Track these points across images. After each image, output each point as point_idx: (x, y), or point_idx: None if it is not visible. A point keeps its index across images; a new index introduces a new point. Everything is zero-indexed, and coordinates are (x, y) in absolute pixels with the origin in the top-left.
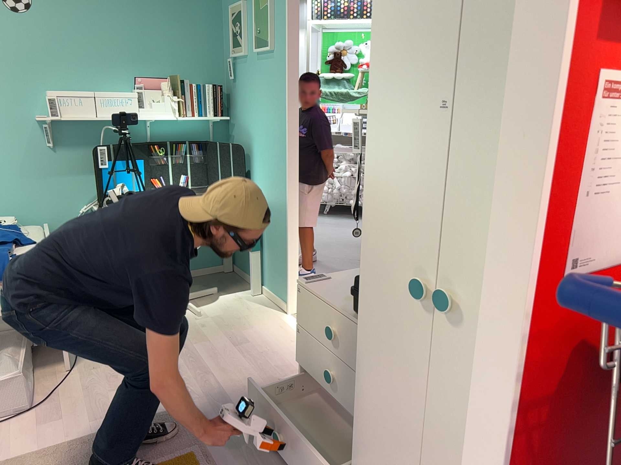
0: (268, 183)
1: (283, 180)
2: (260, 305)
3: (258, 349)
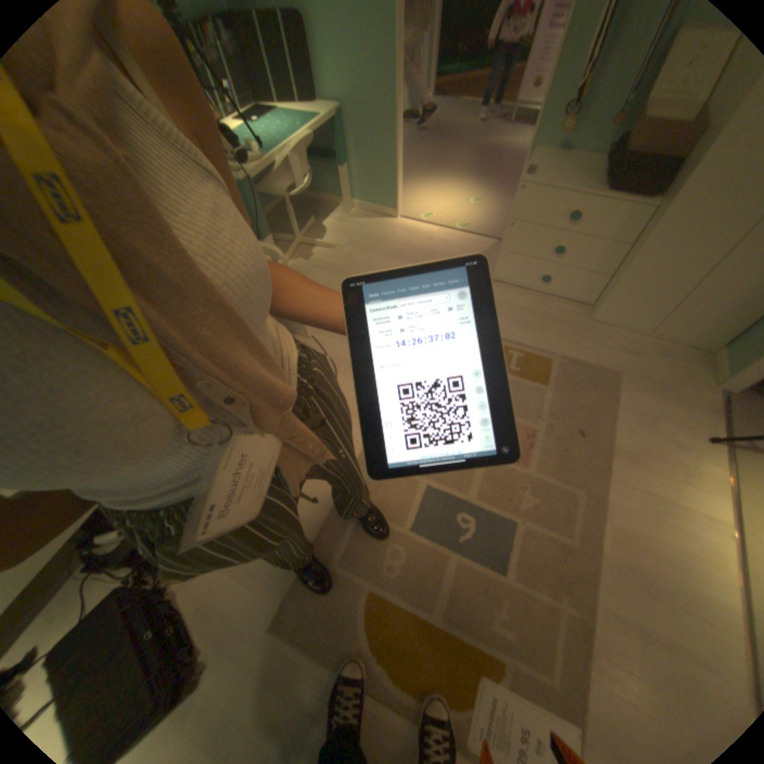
0: (351, 71)
1: (385, 63)
2: (365, 219)
3: (416, 255)
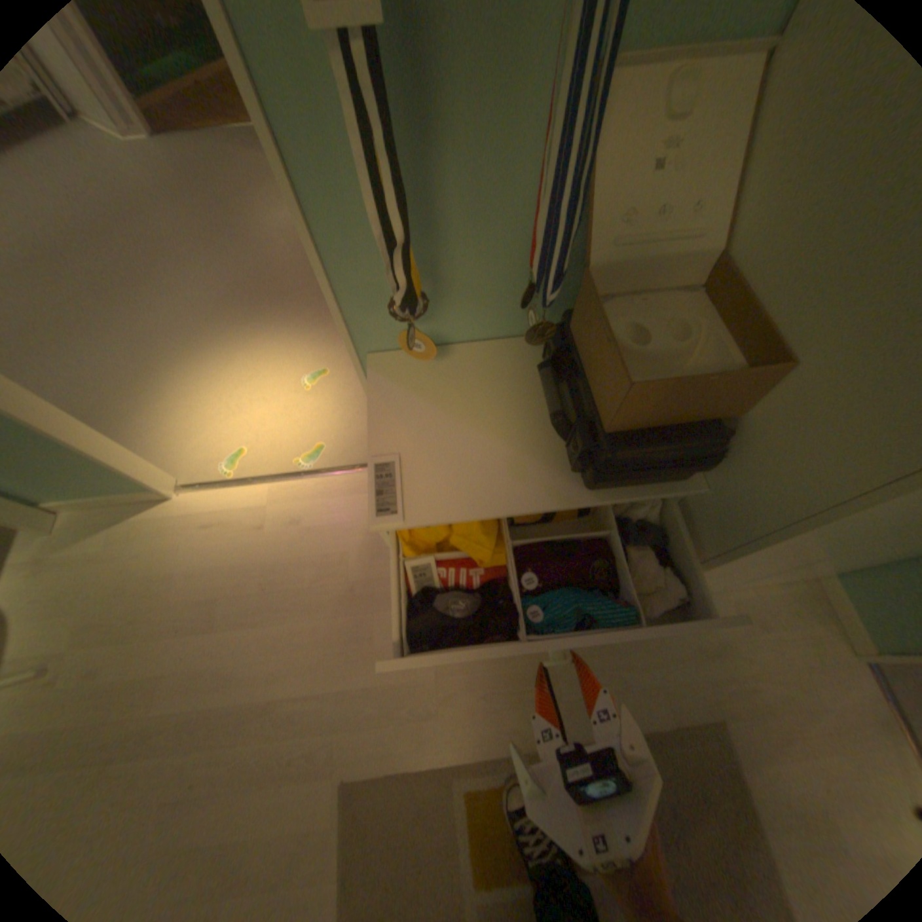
0: None
1: None
2: (98, 534)
3: (246, 593)
